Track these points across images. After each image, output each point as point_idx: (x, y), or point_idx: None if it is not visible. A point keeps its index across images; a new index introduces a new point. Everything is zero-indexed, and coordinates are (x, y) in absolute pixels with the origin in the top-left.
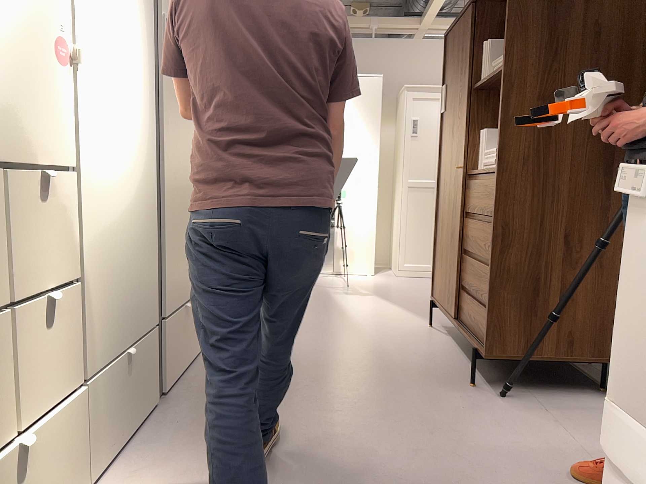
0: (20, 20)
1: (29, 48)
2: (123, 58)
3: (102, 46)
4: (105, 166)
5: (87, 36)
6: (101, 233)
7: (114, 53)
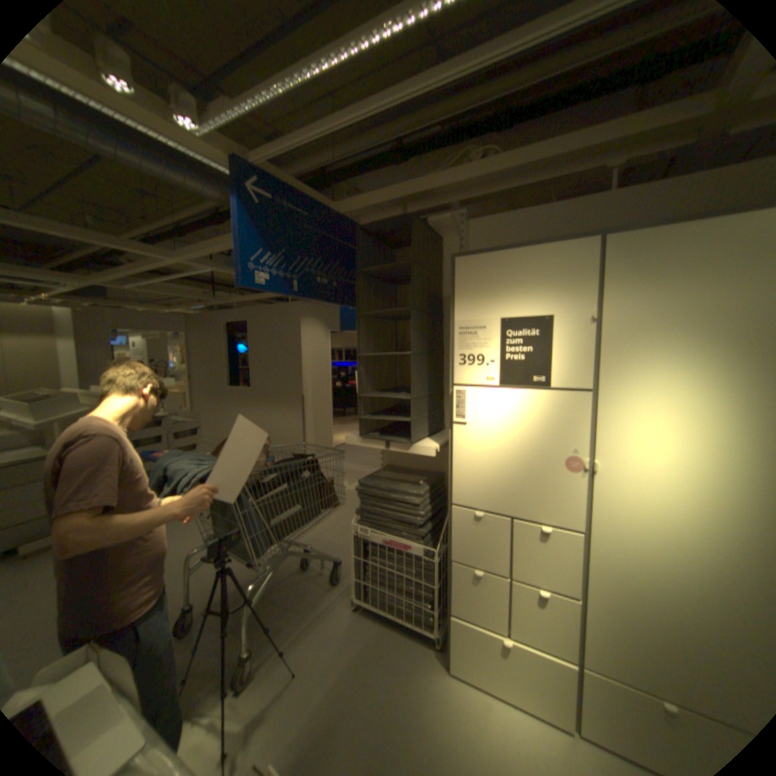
0: (540, 454)
1: (547, 466)
2: (702, 461)
3: (651, 455)
4: (645, 544)
5: (622, 452)
6: (631, 590)
7: (677, 458)
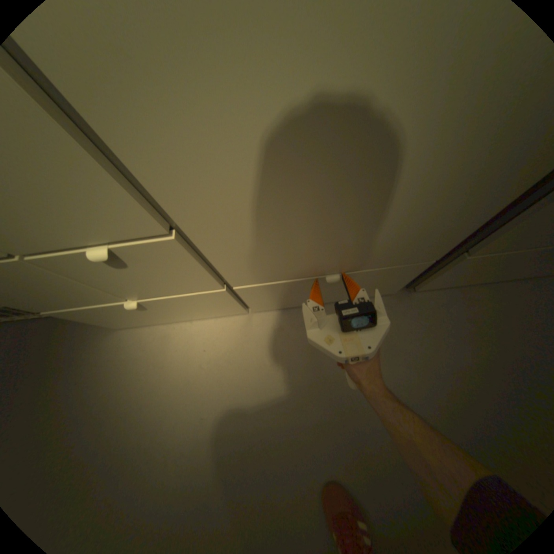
0: None
1: None
2: None
3: None
4: None
5: None
6: (252, 164)
7: None
